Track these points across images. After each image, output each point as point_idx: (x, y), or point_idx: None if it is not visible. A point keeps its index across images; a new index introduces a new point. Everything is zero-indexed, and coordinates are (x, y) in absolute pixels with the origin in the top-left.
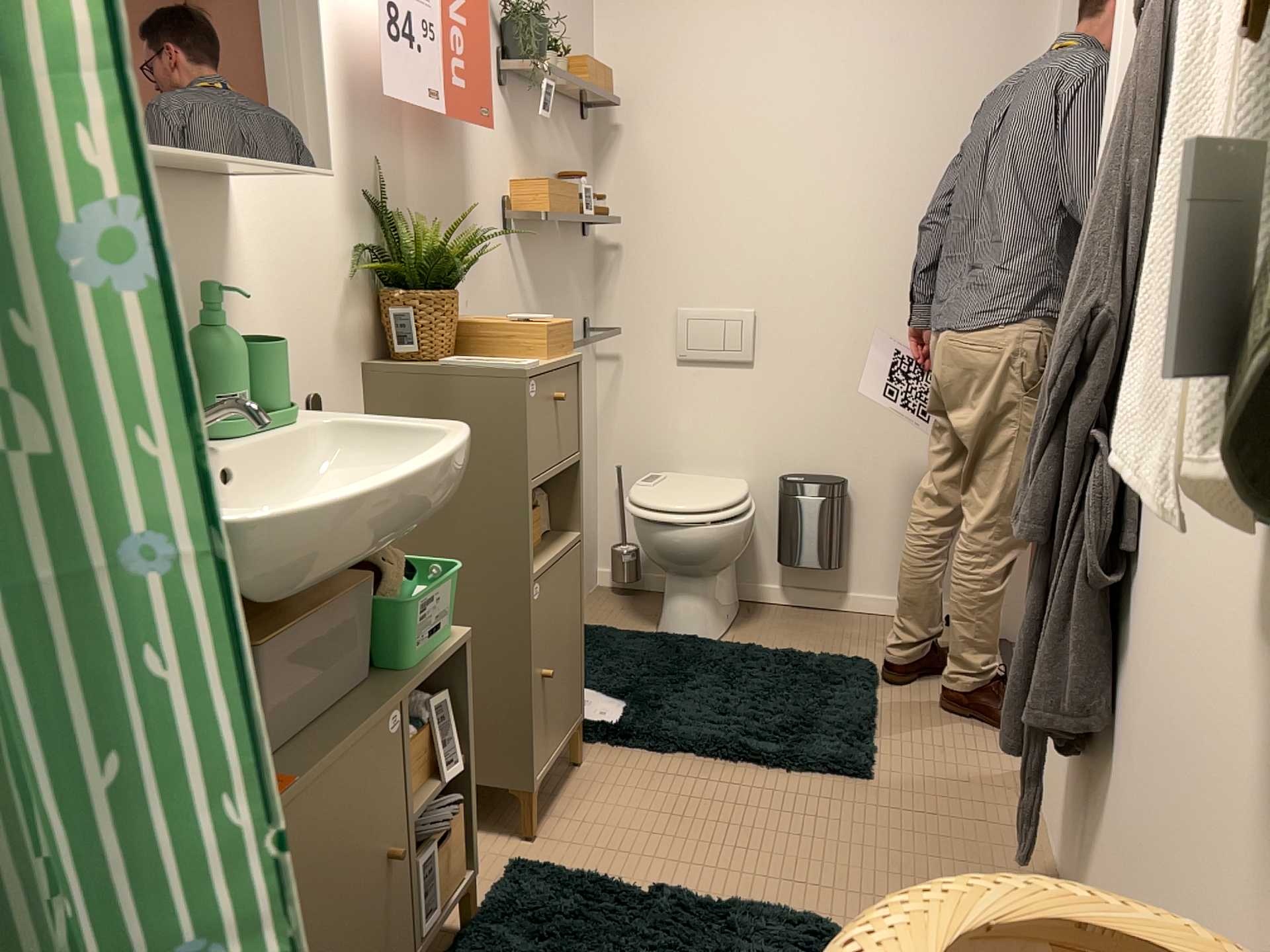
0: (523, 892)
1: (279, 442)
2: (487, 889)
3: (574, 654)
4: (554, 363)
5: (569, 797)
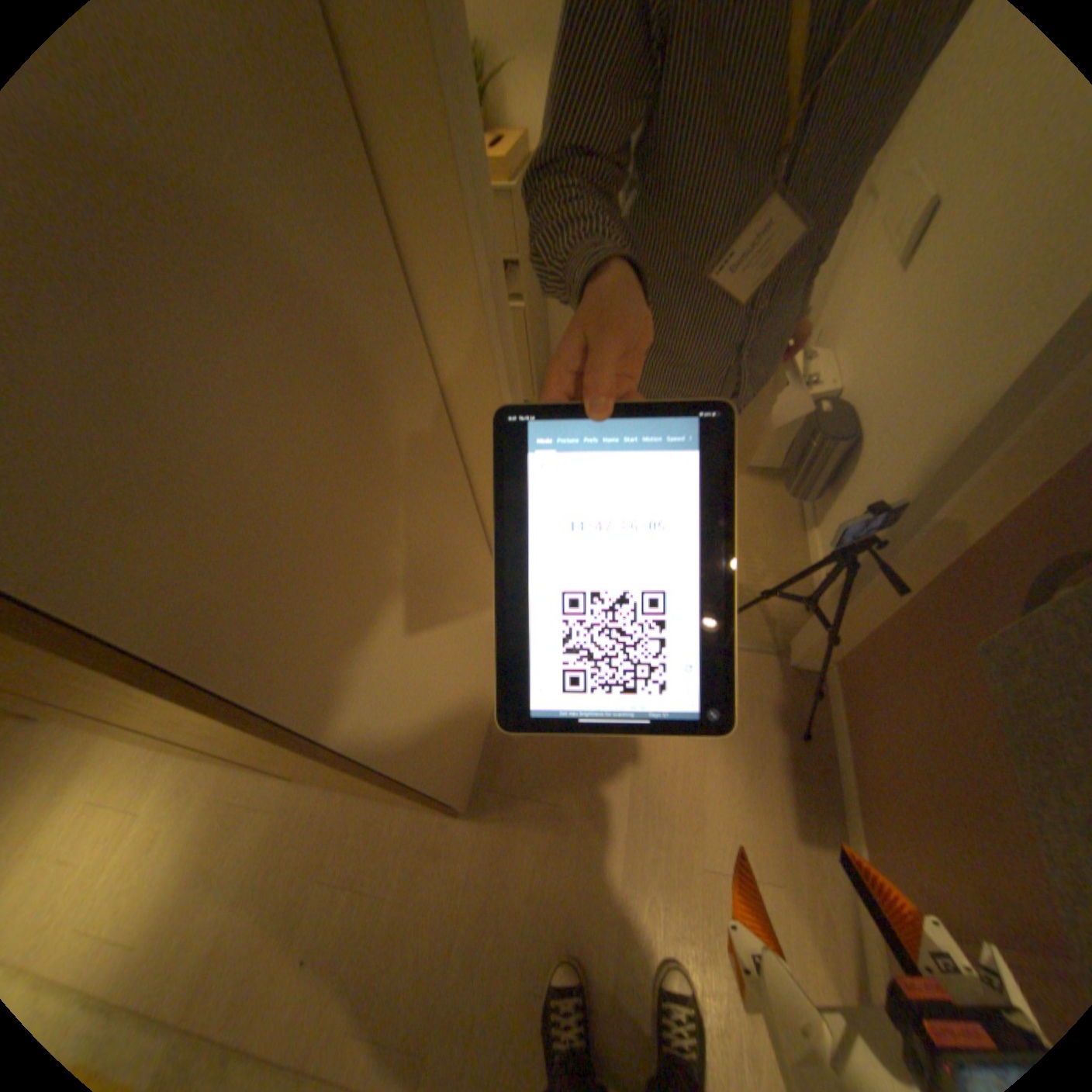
0: None
1: None
2: None
3: None
4: None
5: None
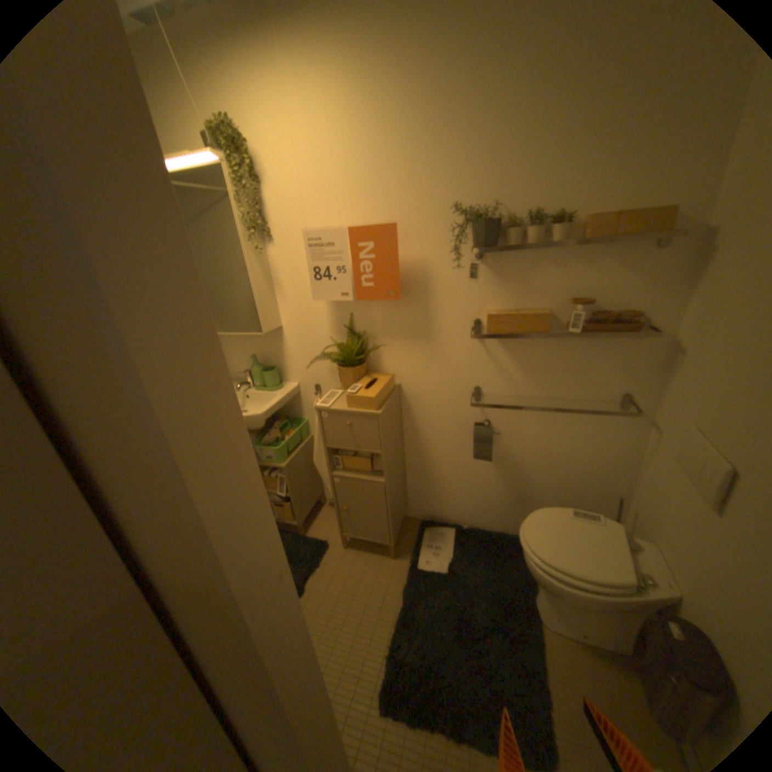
0: (306, 545)
1: (261, 395)
2: (318, 538)
3: (376, 519)
4: (345, 410)
5: (367, 556)
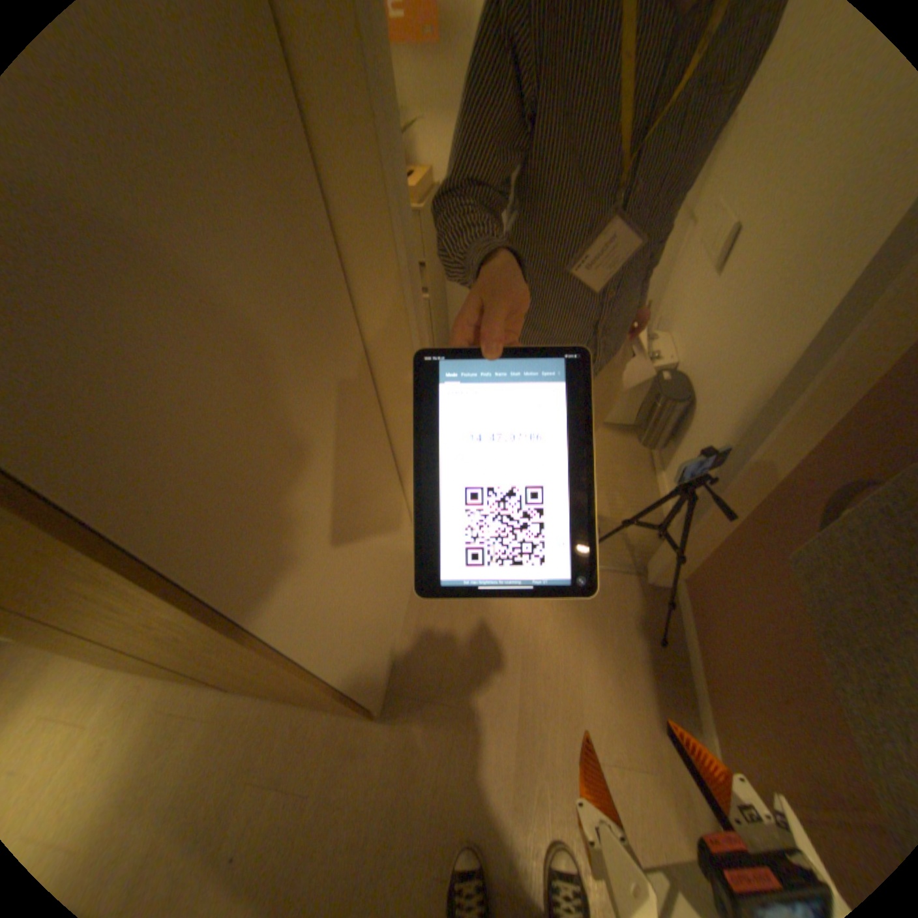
0: None
1: None
2: None
3: None
4: None
5: None
